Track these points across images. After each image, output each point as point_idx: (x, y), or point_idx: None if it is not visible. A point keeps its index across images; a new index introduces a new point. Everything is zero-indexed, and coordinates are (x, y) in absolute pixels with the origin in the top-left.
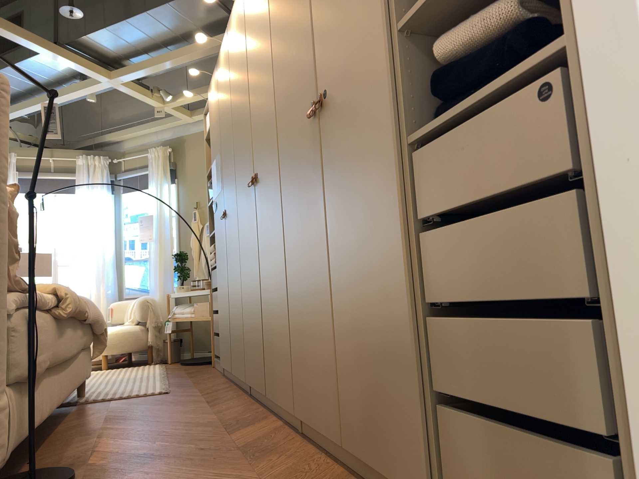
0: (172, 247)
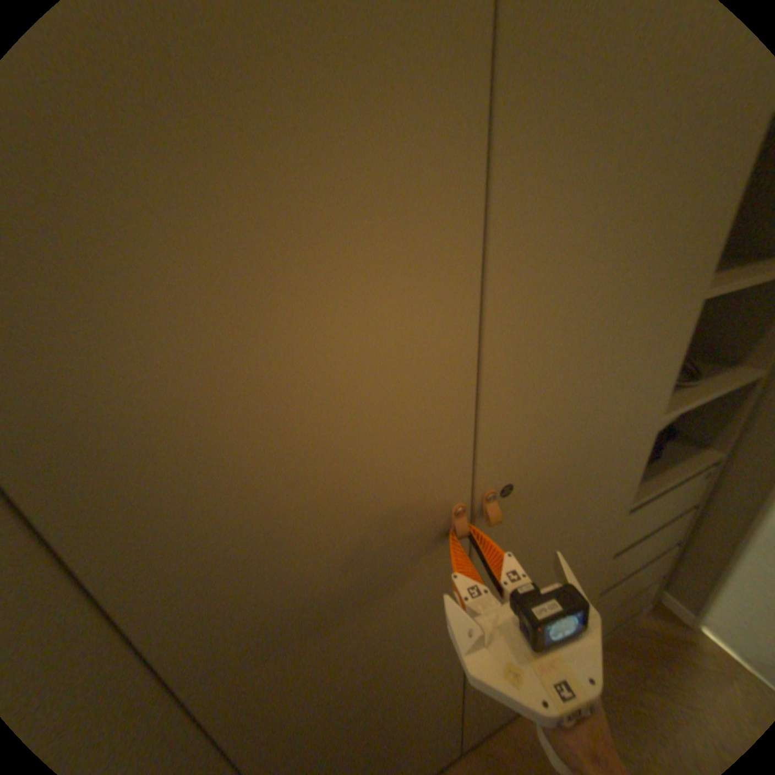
0: None
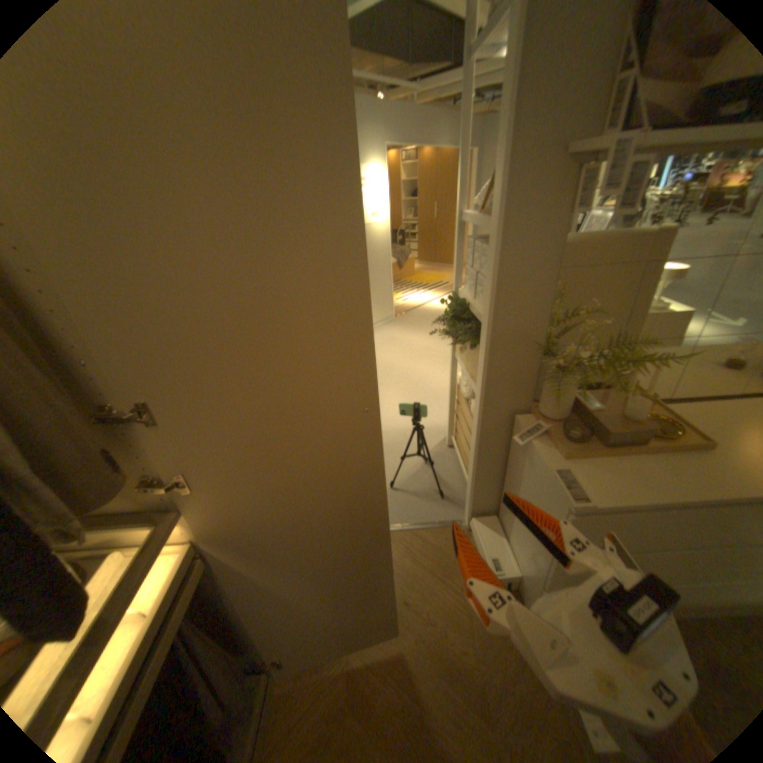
0: None
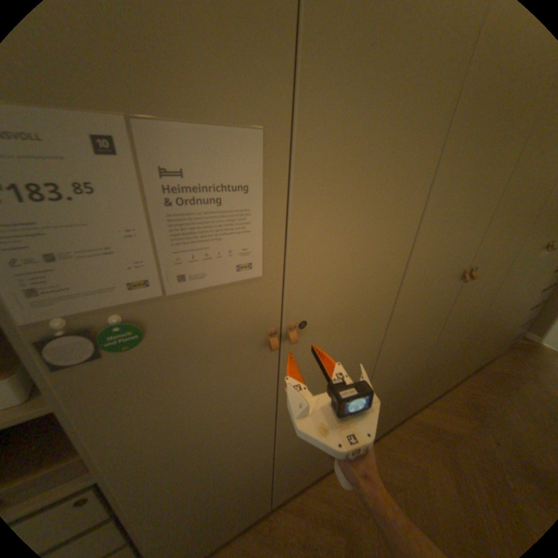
0: None
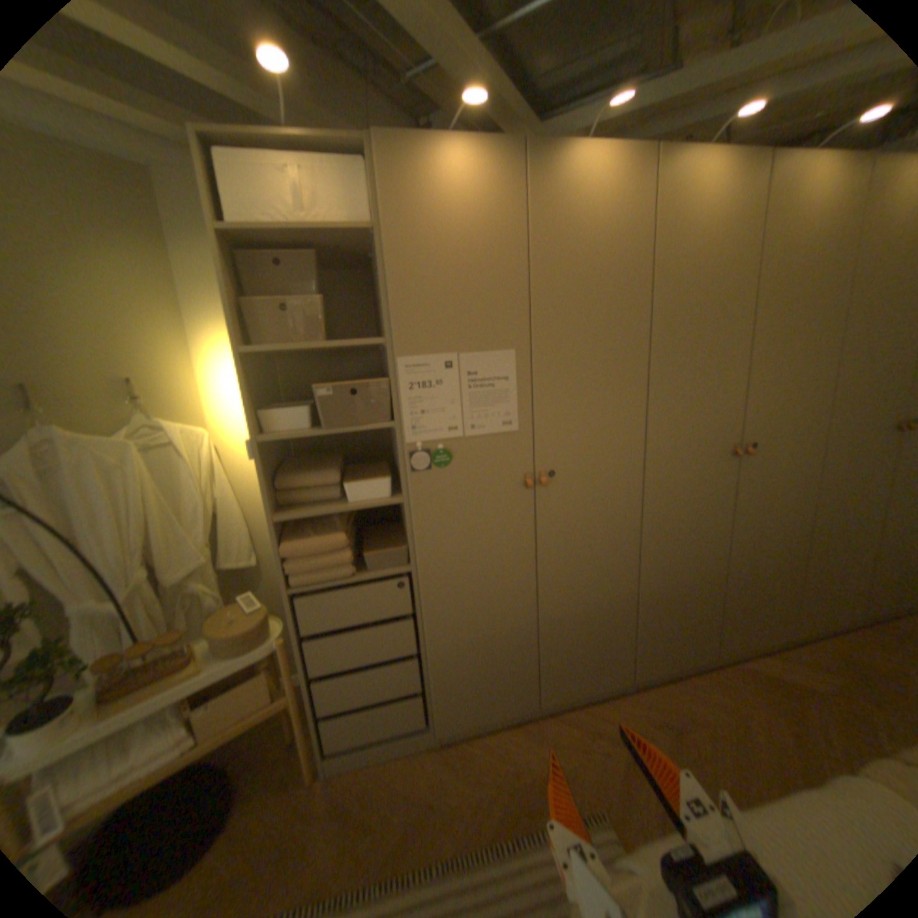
0: None
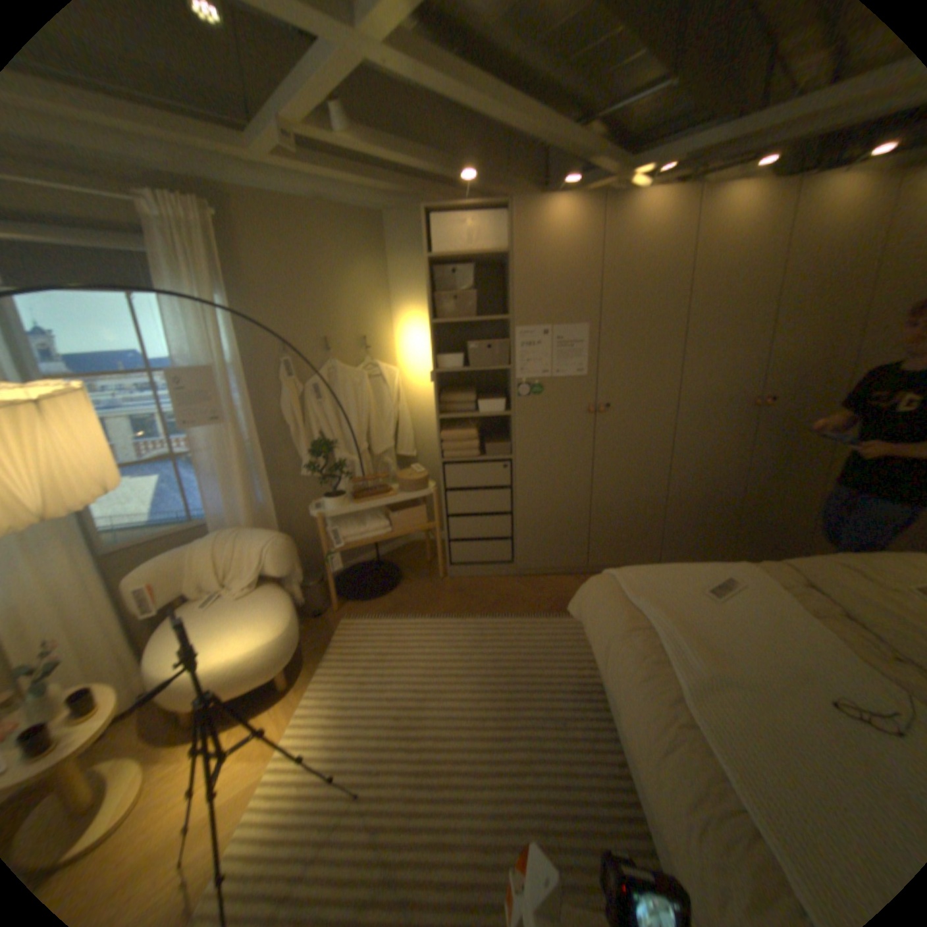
0: (241, 429)
